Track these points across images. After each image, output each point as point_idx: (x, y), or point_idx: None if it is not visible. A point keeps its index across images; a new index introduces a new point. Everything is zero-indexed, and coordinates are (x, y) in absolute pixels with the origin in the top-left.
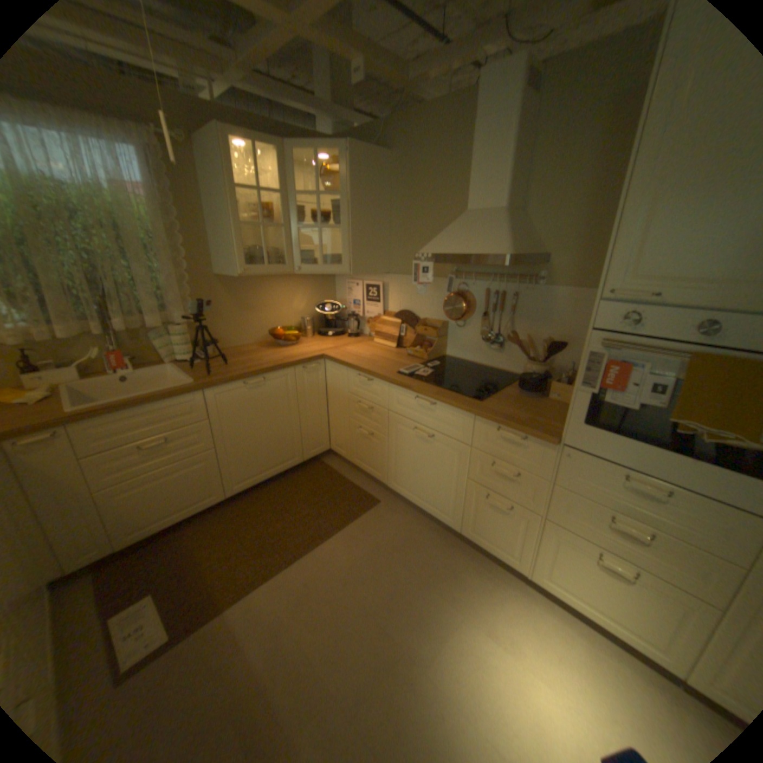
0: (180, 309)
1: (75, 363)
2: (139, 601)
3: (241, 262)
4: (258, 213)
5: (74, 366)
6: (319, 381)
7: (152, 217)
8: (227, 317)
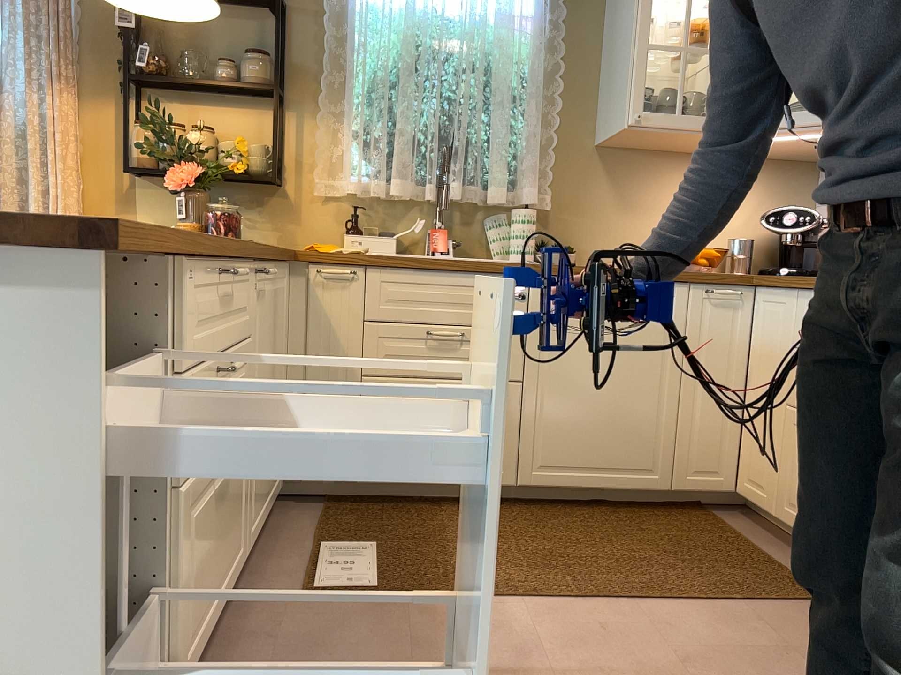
0: (536, 187)
1: (399, 236)
2: (360, 542)
3: (639, 103)
4: (686, 43)
5: (396, 237)
6: (737, 329)
7: (536, 52)
8: (601, 214)
